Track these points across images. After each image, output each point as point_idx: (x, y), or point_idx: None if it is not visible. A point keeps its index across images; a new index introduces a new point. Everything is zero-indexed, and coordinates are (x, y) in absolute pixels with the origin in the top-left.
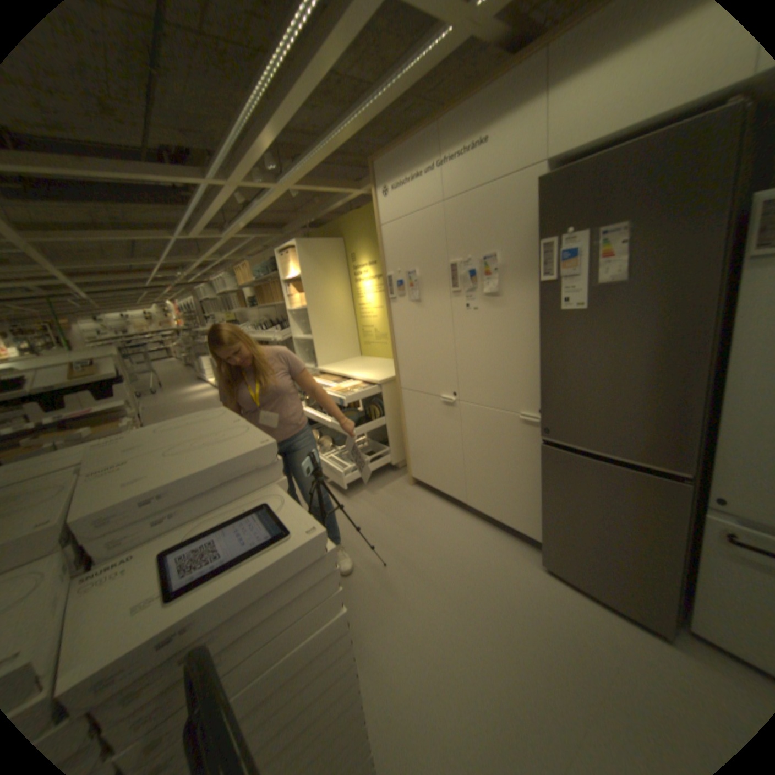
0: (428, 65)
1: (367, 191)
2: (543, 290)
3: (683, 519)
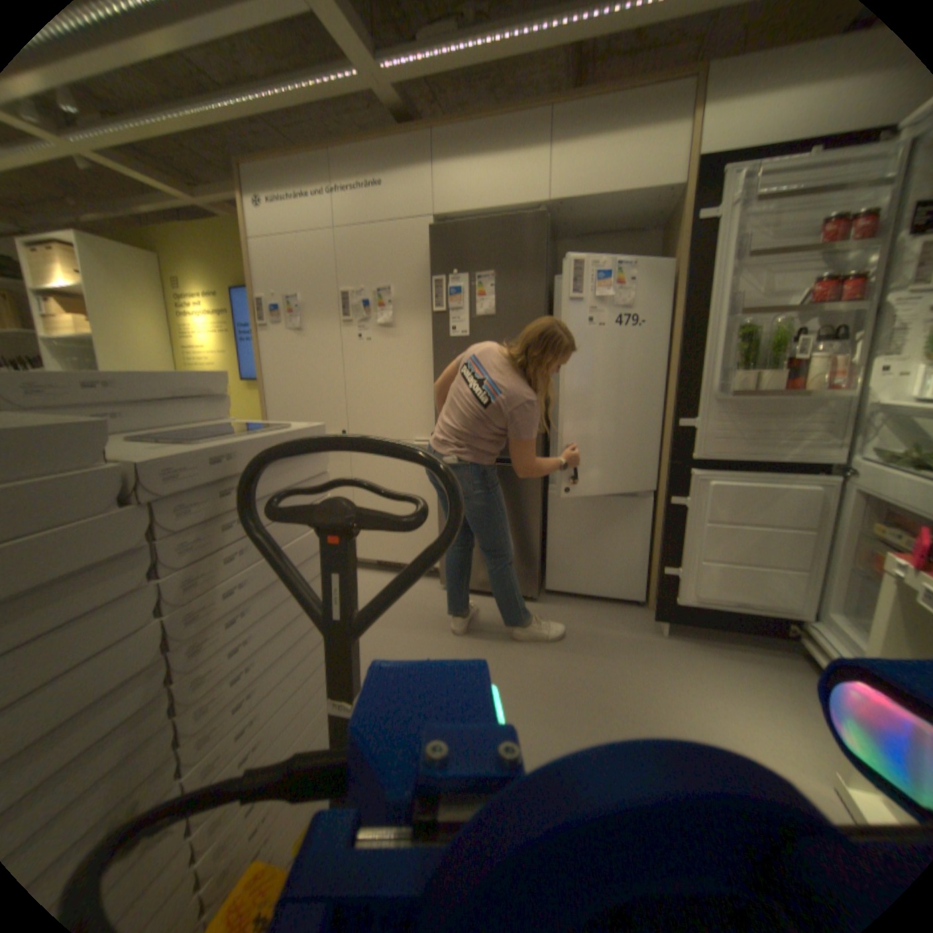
0: (325, 93)
1: (202, 204)
2: (431, 324)
3: (536, 493)
